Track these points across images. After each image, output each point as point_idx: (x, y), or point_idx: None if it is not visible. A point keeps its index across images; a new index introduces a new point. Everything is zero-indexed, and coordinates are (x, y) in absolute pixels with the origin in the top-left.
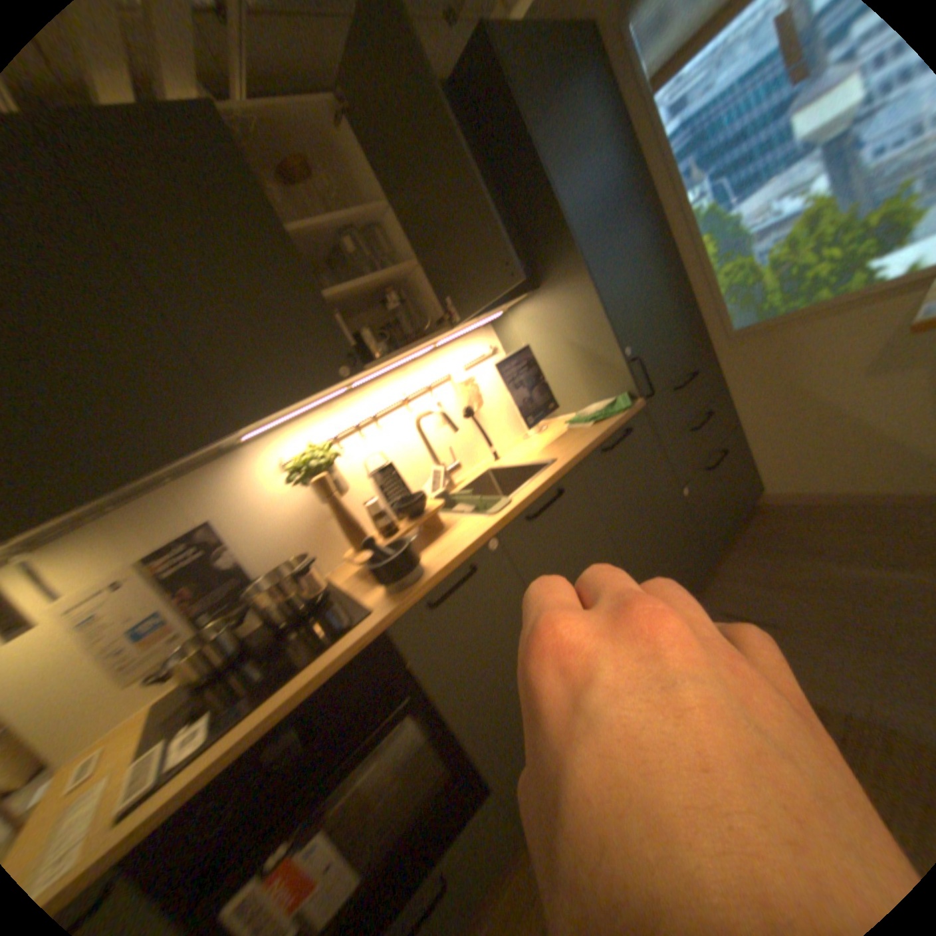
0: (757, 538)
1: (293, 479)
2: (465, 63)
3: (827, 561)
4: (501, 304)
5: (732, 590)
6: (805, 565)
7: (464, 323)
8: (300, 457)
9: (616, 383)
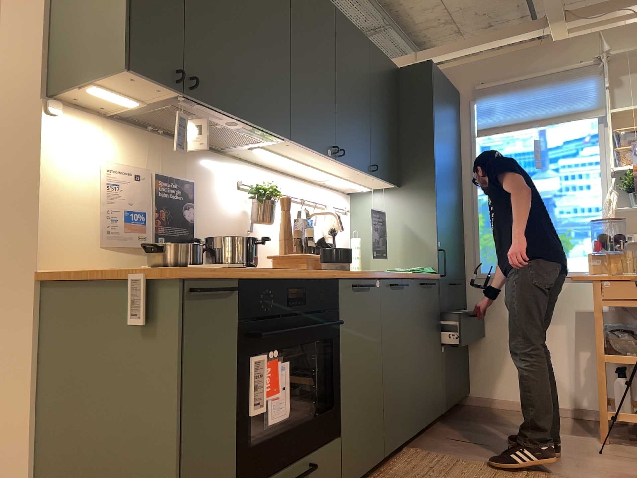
0: (466, 416)
1: (249, 194)
2: (412, 70)
3: (509, 427)
4: (384, 182)
5: (454, 431)
6: (497, 427)
7: (366, 177)
8: (259, 185)
9: (426, 261)
